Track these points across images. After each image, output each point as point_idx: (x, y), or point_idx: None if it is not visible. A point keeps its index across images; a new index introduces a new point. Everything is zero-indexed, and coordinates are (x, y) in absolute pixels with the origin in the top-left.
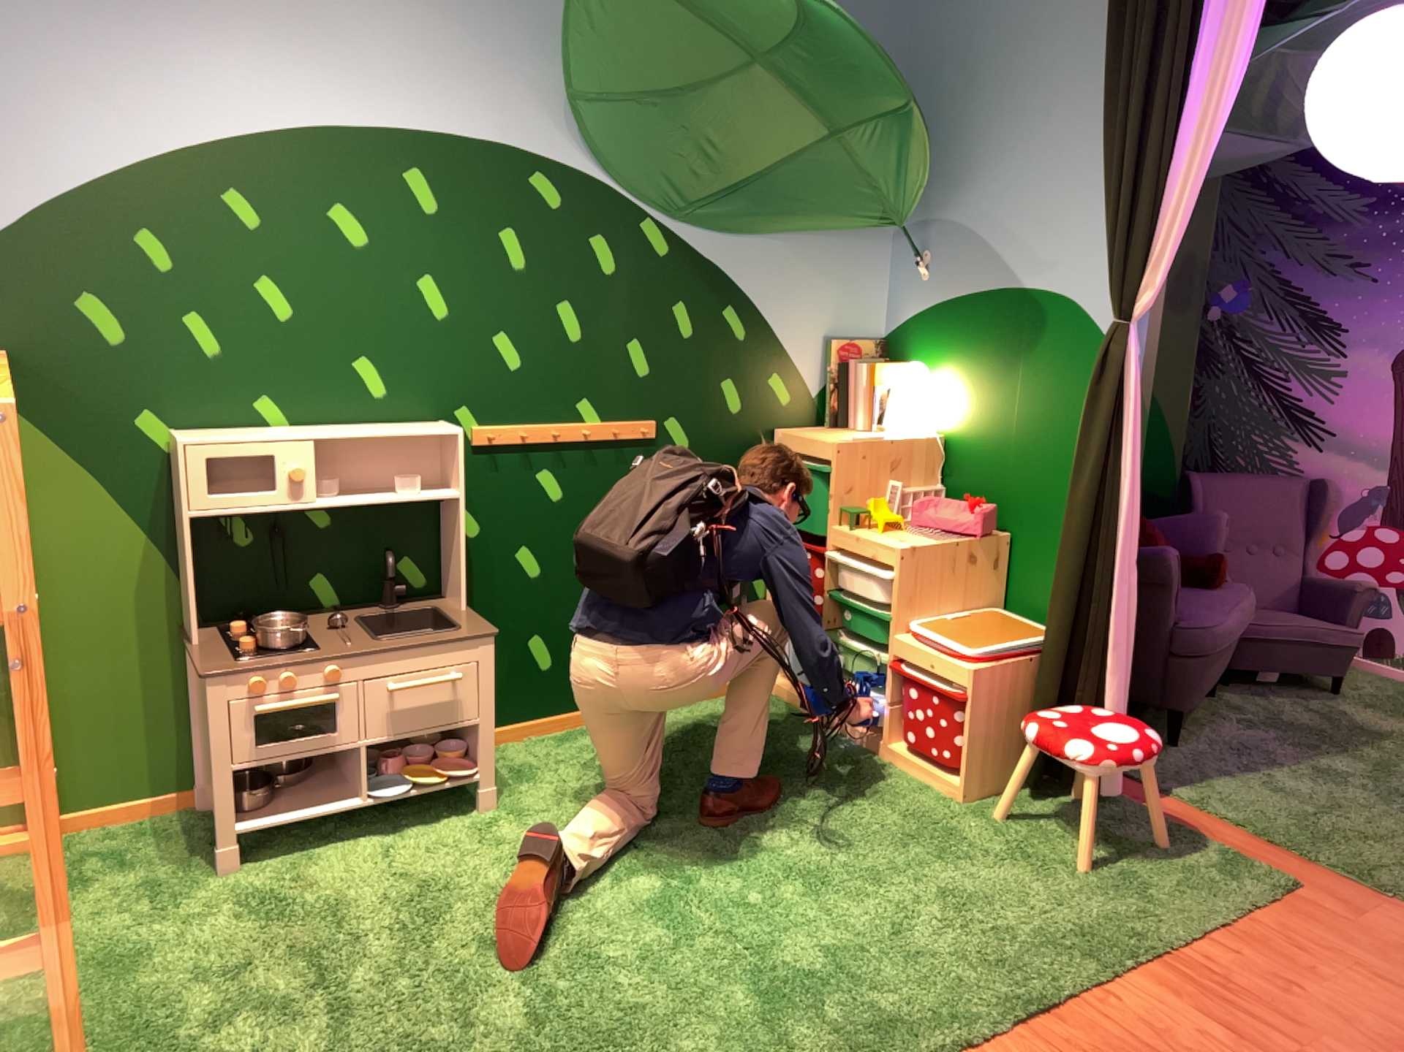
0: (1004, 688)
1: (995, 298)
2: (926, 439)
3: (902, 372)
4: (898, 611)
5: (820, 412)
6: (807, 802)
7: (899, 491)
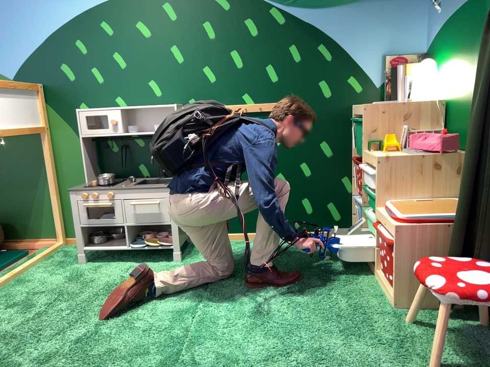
0: (429, 244)
1: (464, 1)
2: (431, 100)
3: (418, 63)
4: (378, 194)
5: (380, 94)
6: (302, 291)
7: (404, 130)
